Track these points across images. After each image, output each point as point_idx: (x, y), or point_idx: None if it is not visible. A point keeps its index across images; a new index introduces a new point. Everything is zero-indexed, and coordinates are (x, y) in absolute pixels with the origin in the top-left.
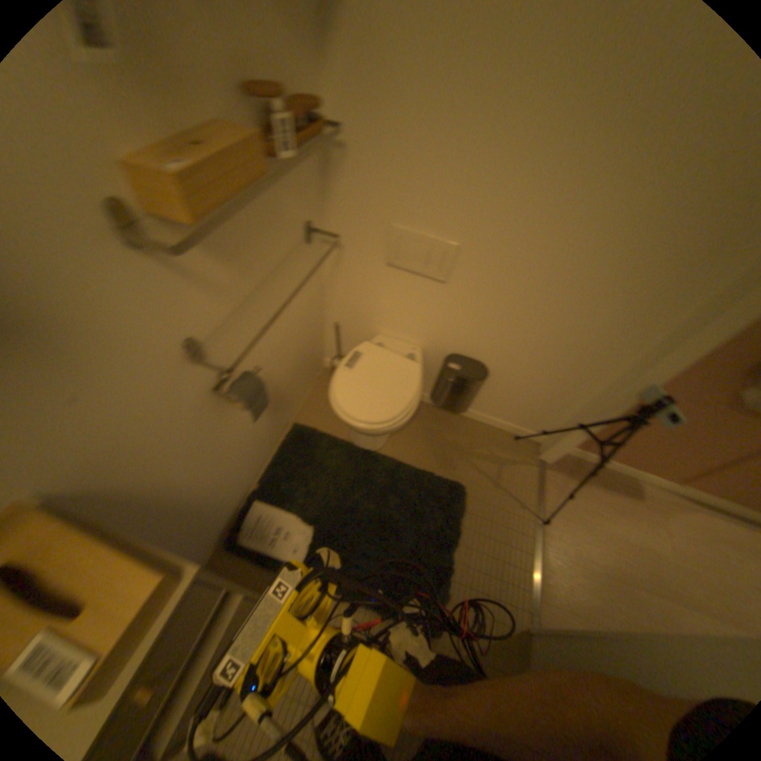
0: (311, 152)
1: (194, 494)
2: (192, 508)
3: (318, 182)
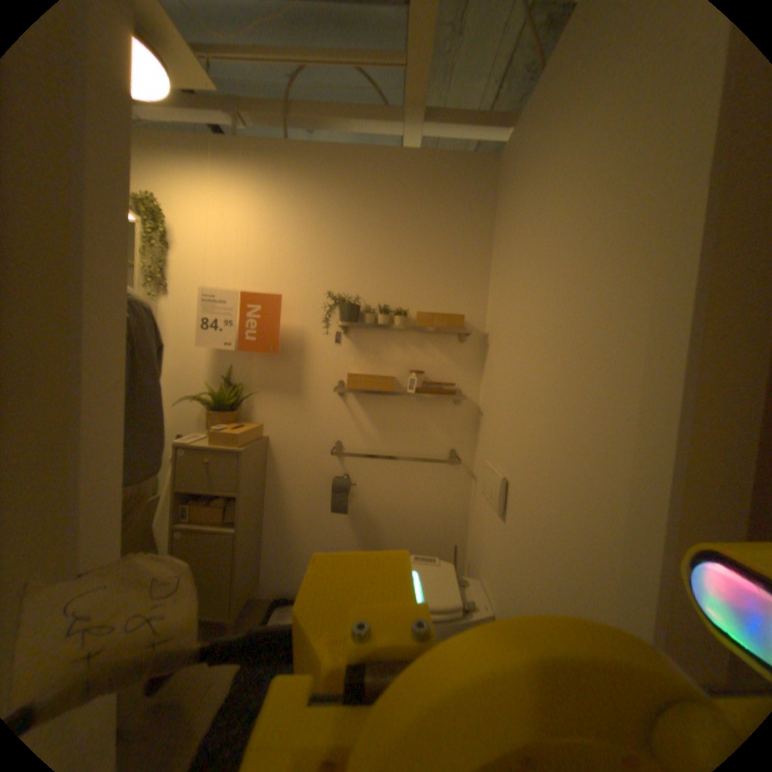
0: (463, 411)
1: (293, 525)
2: (286, 533)
3: (469, 430)
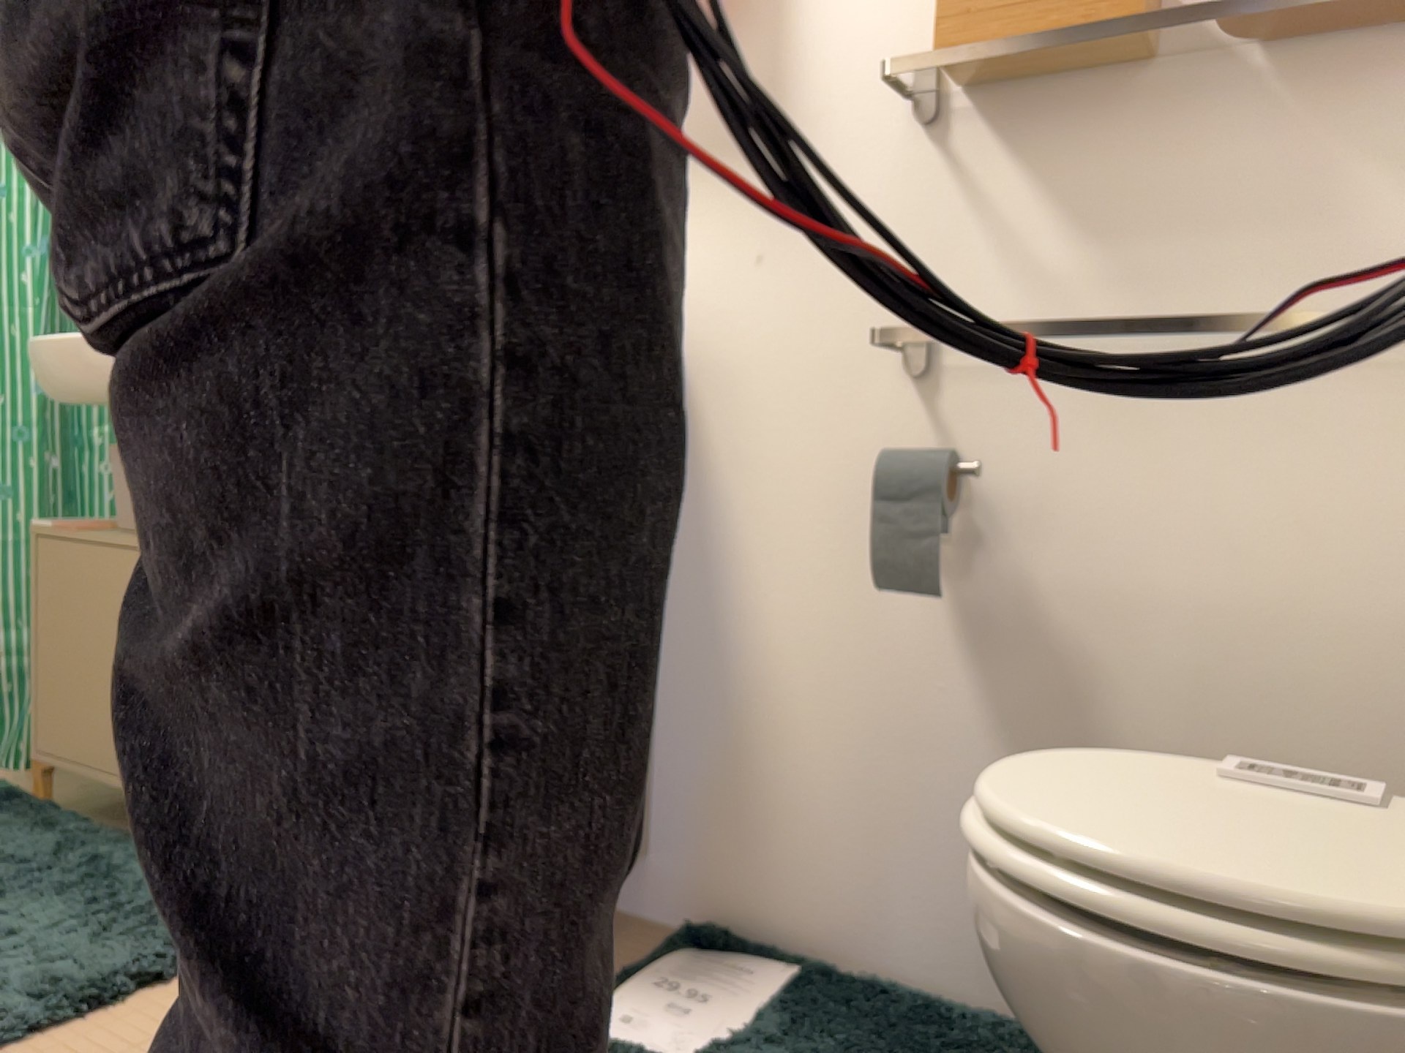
0: None
1: (750, 653)
2: (730, 683)
3: None
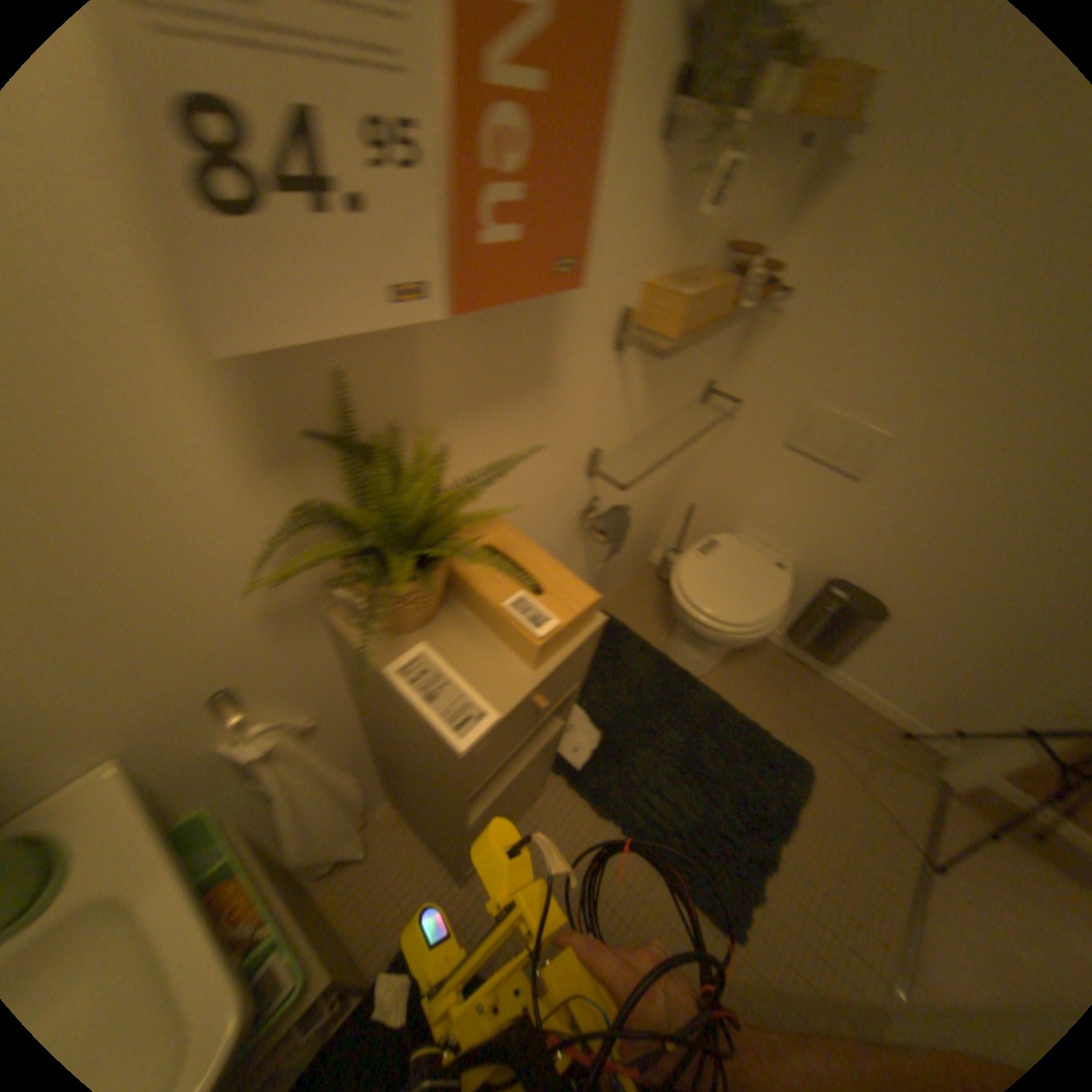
0: (744, 313)
1: None
2: None
3: (736, 345)
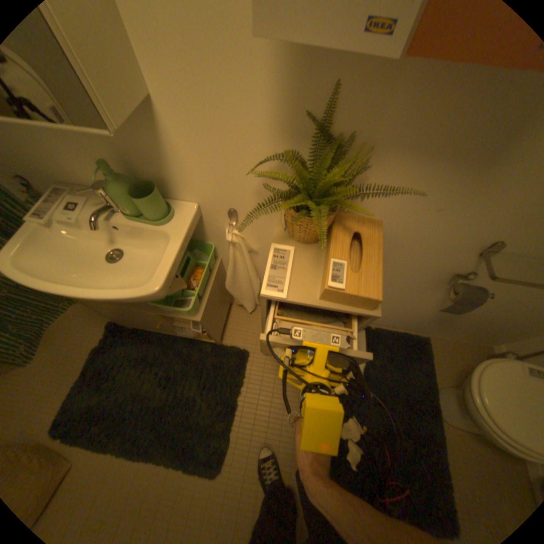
0: None
1: None
2: None
3: None
